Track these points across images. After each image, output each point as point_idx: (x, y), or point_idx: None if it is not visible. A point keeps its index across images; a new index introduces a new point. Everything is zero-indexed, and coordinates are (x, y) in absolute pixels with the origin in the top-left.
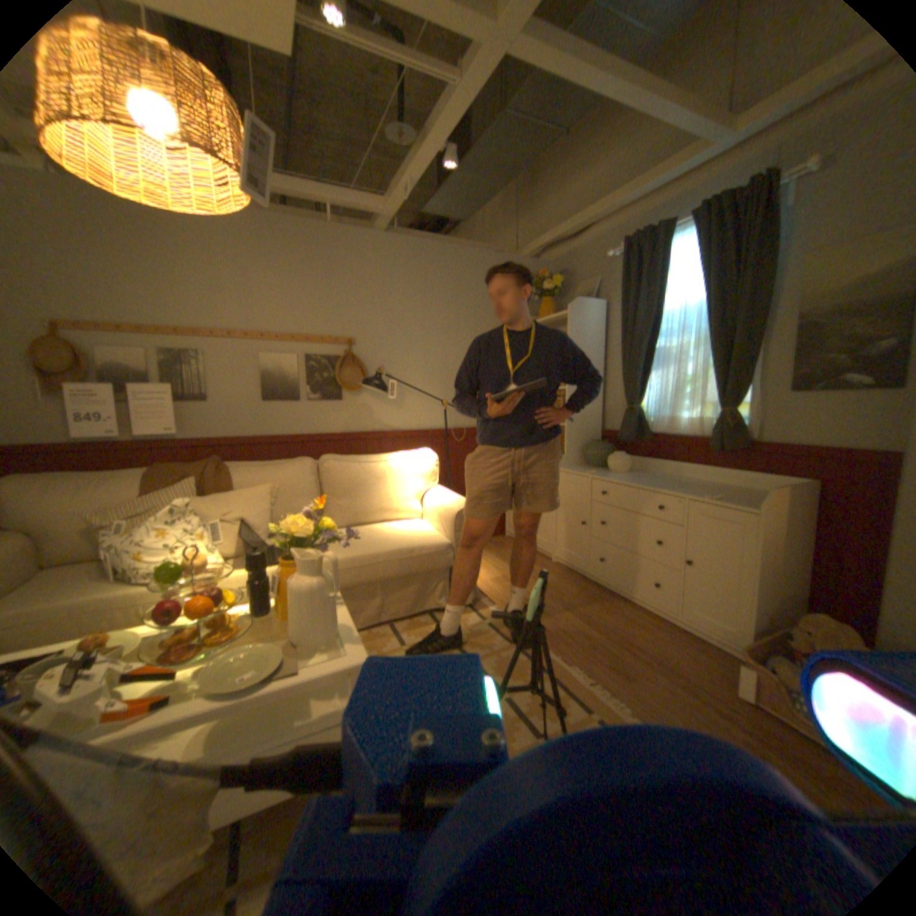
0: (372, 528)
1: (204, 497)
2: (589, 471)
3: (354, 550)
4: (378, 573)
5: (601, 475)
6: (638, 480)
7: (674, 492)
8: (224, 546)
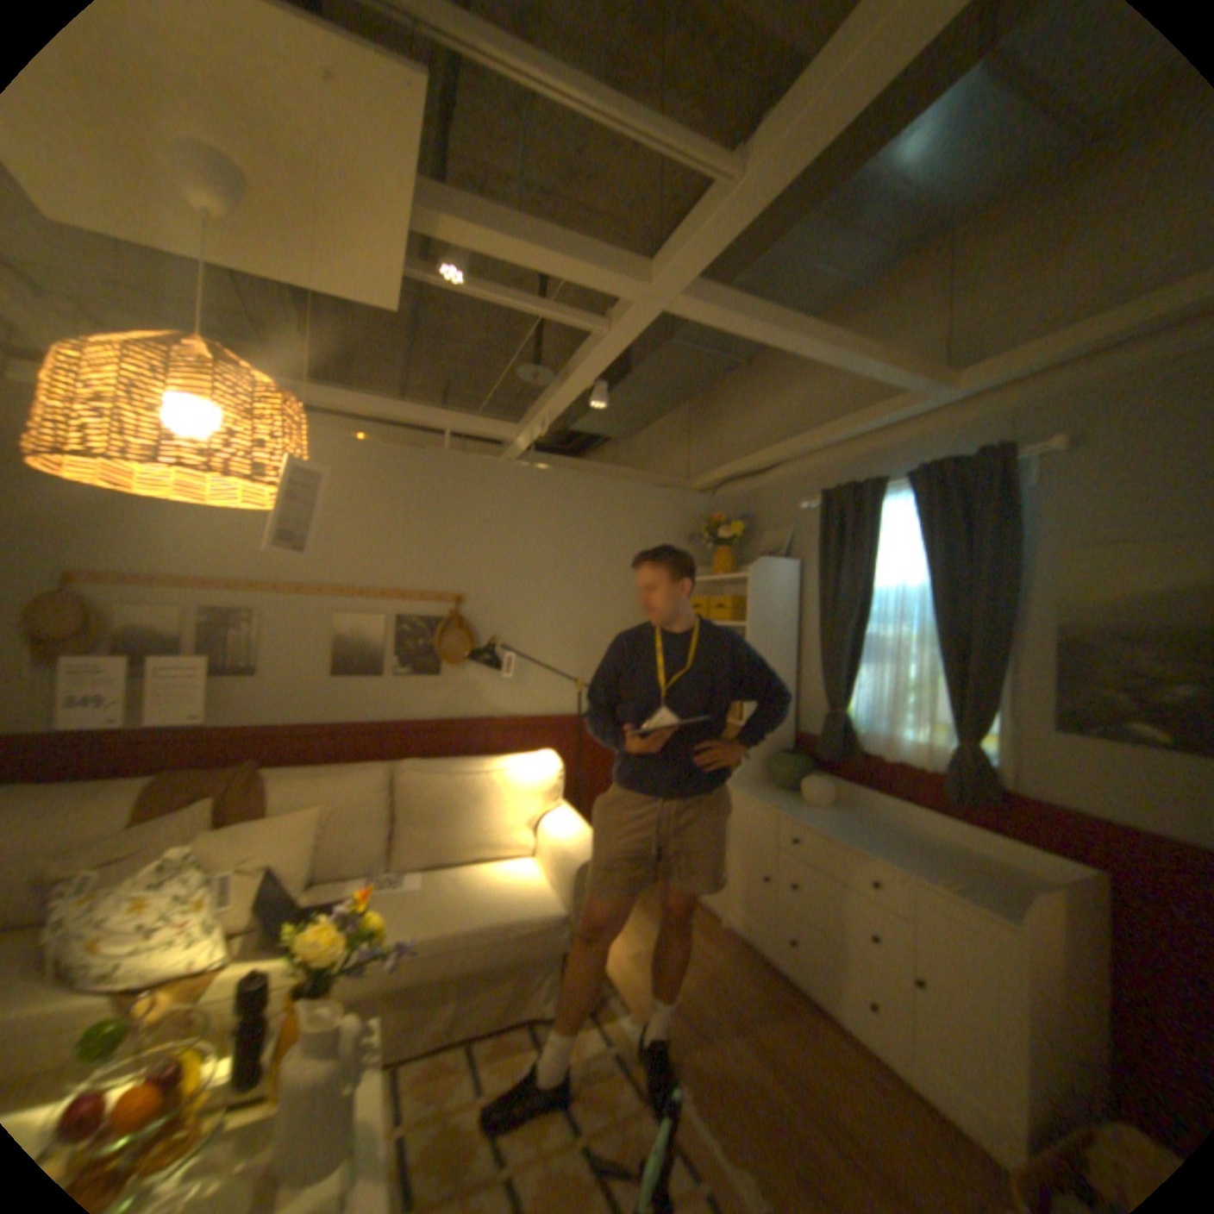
0: (460, 878)
1: (220, 834)
2: (775, 799)
3: (423, 929)
4: (455, 969)
5: (791, 811)
6: (844, 829)
7: (895, 864)
8: (235, 917)
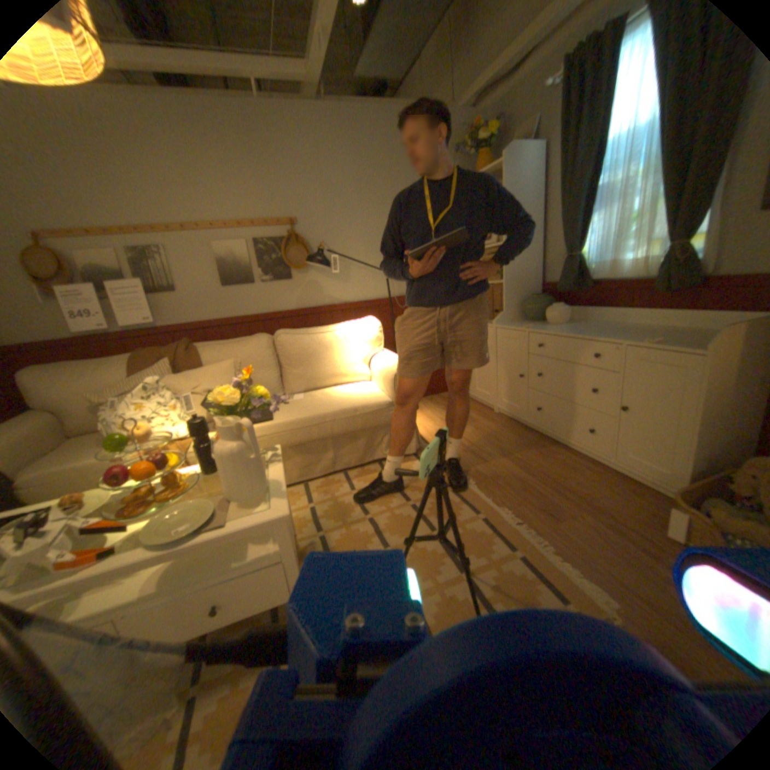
0: (325, 391)
1: (177, 374)
2: (527, 325)
3: (304, 411)
4: (327, 430)
5: (538, 328)
6: (576, 329)
7: (612, 338)
8: (197, 414)
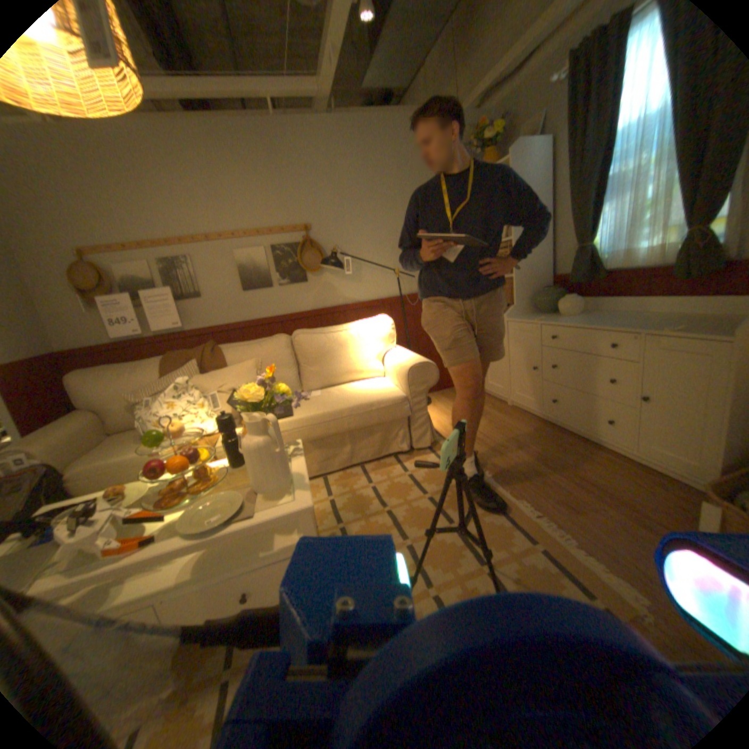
0: (341, 388)
1: (204, 374)
2: (539, 317)
3: (322, 407)
4: (344, 425)
5: (550, 320)
6: (590, 320)
7: (629, 328)
8: (222, 411)
